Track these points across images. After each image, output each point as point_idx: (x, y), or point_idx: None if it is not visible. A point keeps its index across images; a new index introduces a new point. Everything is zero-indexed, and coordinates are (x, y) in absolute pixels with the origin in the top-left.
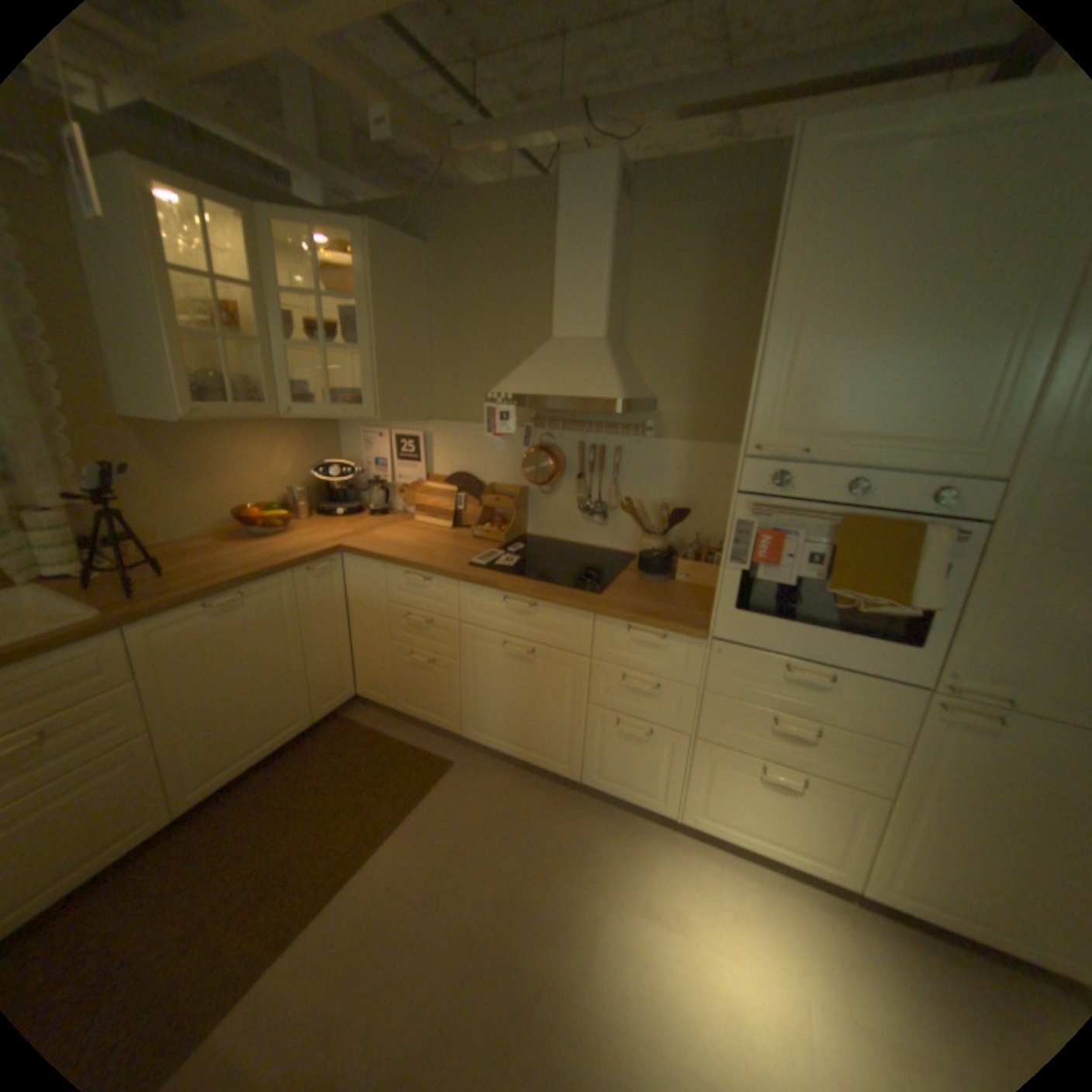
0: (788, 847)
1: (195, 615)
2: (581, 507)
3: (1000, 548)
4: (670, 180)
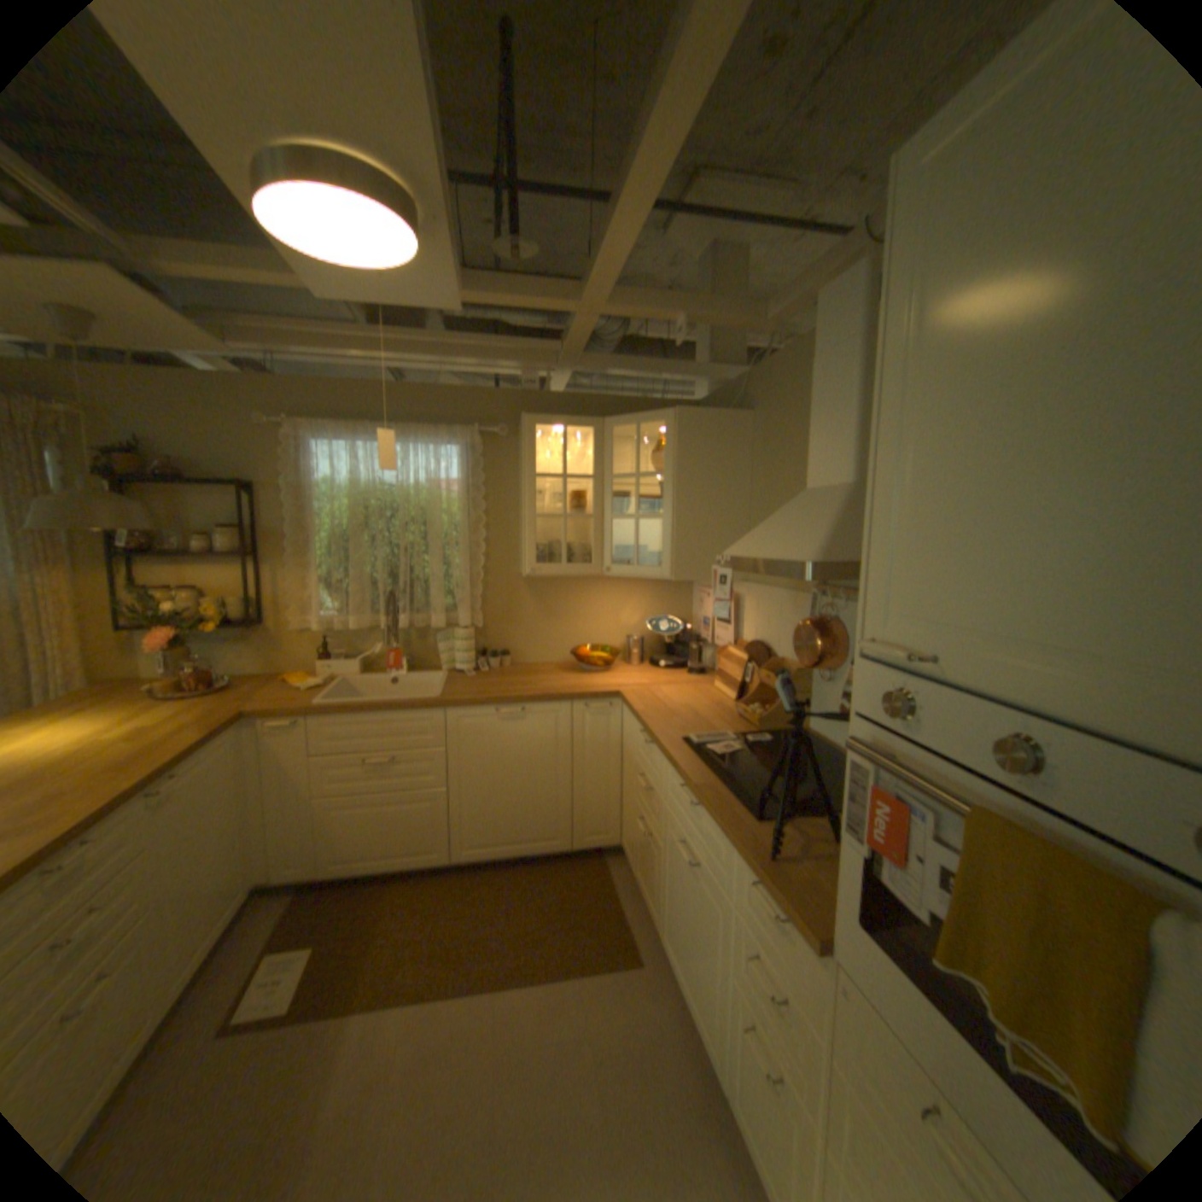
0: None
1: (490, 715)
2: None
3: None
4: None
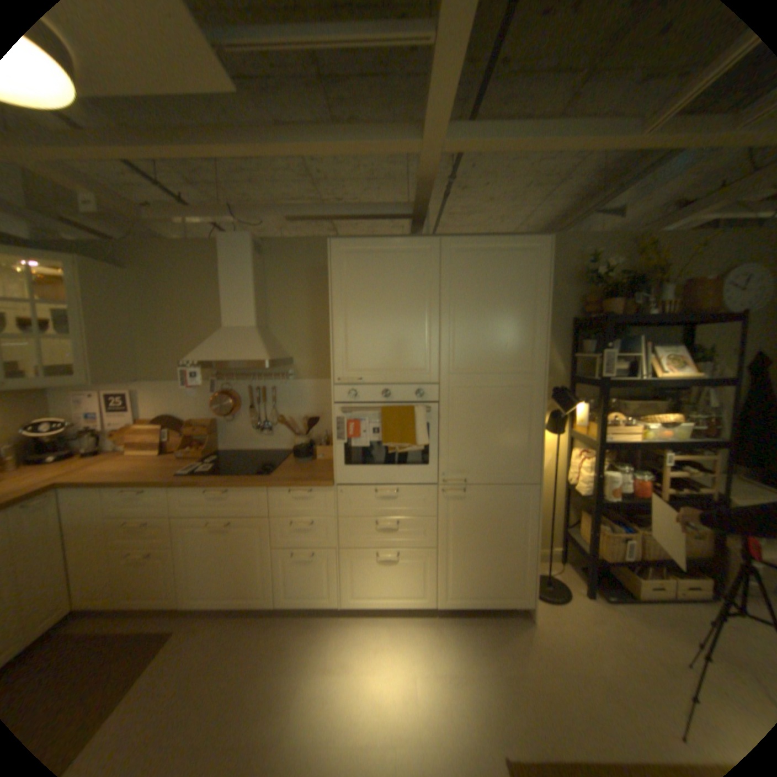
0: (398, 597)
1: None
2: (256, 426)
3: (443, 413)
4: (283, 248)
